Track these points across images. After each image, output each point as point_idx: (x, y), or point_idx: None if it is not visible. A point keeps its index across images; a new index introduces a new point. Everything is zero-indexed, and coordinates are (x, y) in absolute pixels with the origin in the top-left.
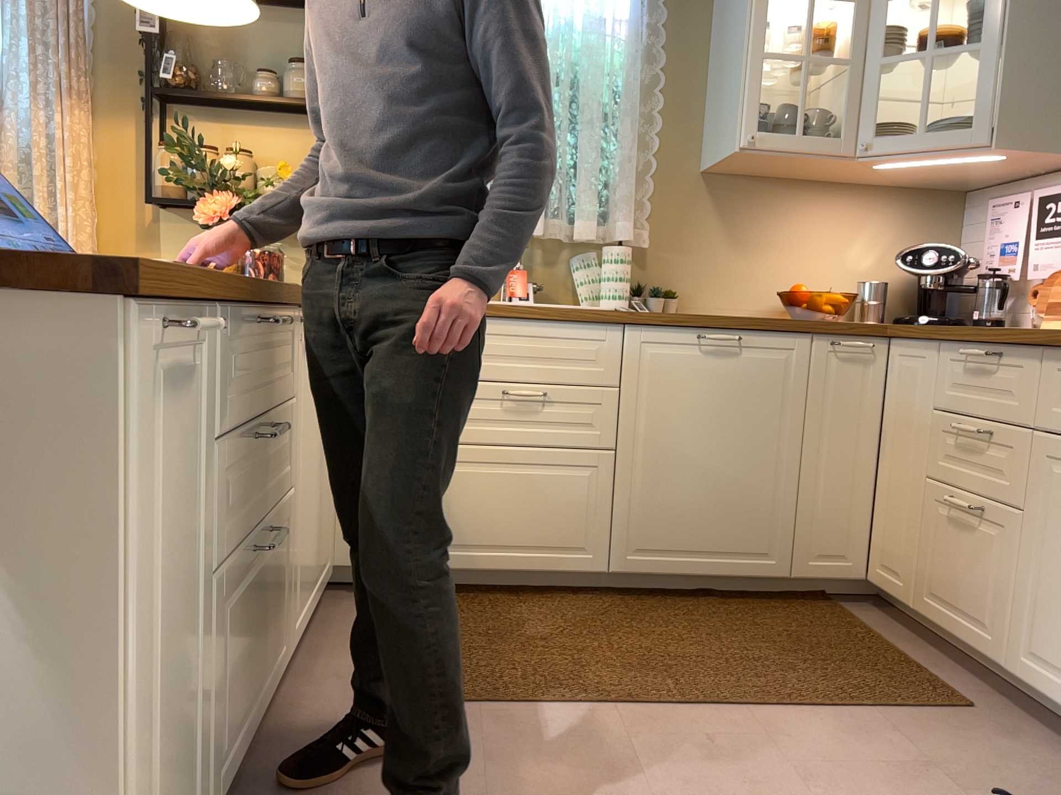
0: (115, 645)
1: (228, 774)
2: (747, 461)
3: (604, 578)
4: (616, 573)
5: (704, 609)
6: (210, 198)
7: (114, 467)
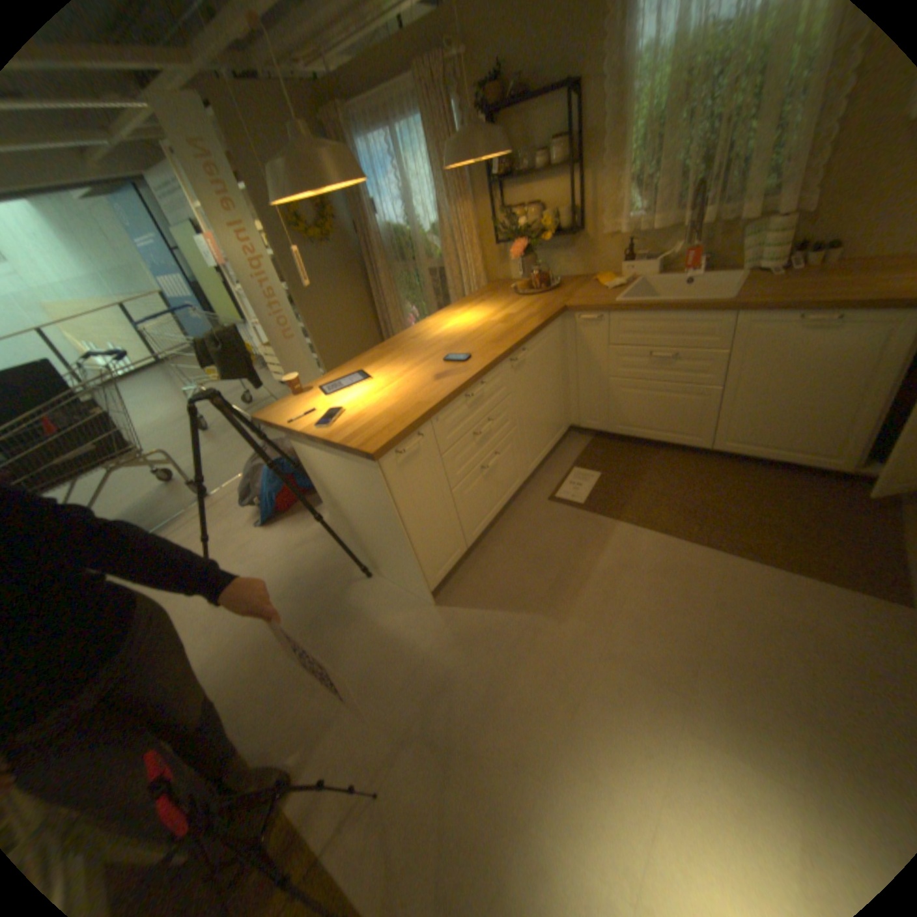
0: (407, 527)
1: (484, 528)
2: (829, 401)
3: (712, 448)
4: (717, 450)
5: (771, 480)
6: (514, 243)
7: (393, 491)
